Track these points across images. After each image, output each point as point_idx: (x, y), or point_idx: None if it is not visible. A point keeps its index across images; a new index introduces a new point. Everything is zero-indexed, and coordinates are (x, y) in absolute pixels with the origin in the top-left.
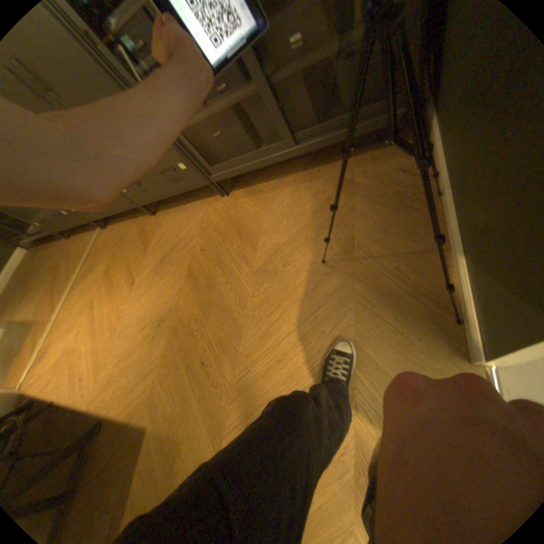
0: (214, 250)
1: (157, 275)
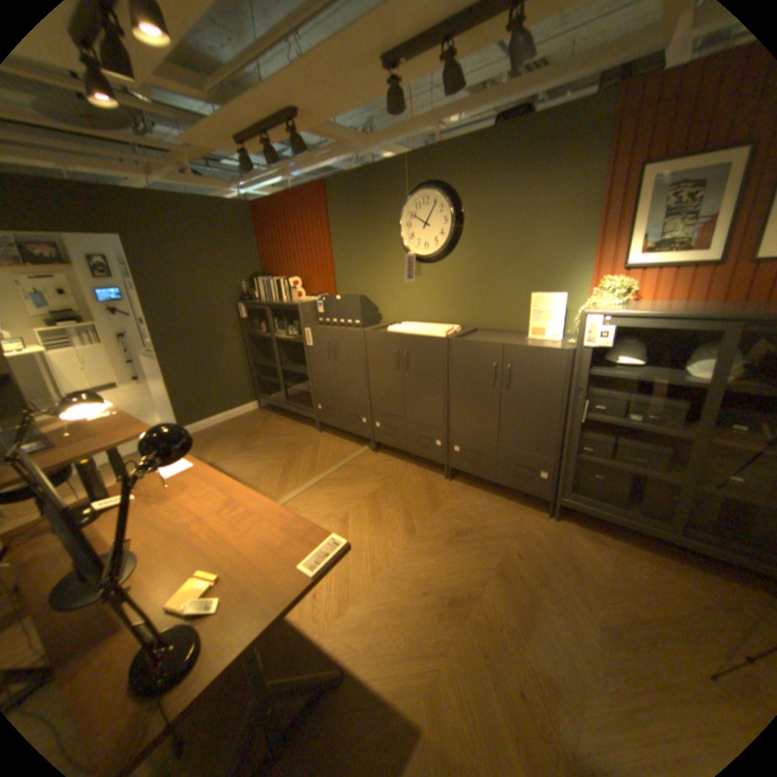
0: (537, 568)
1: (449, 544)
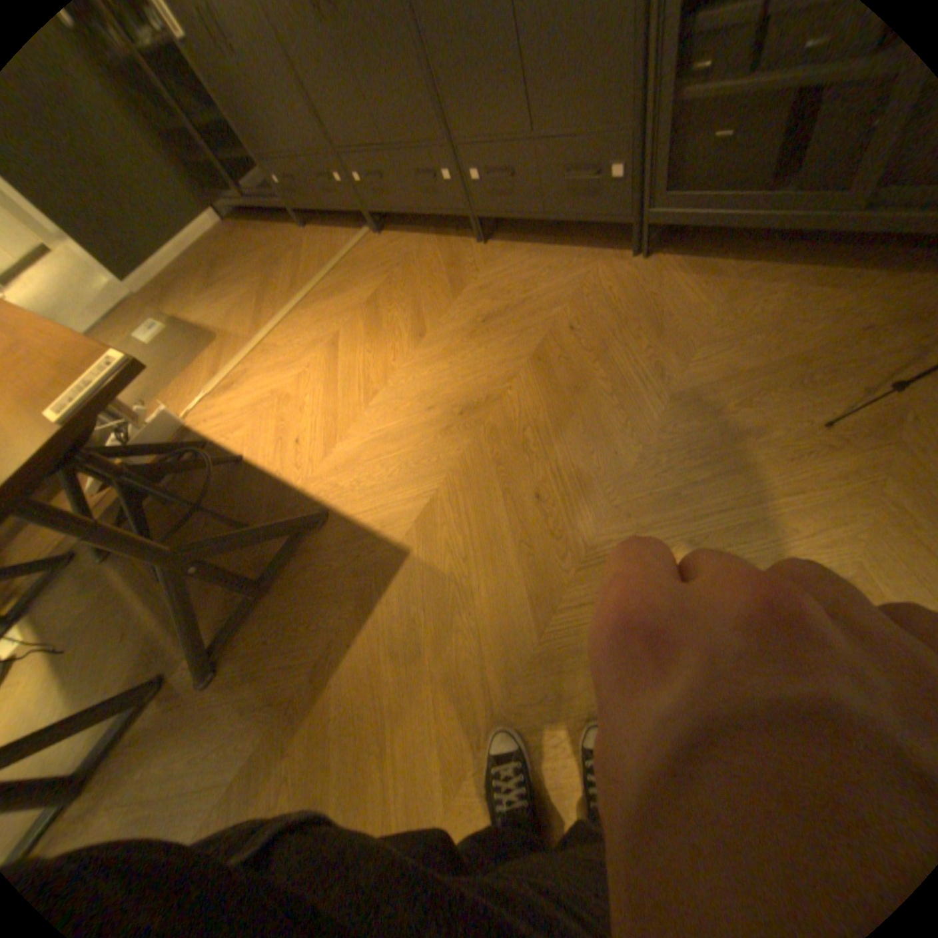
0: (597, 336)
1: (471, 337)
